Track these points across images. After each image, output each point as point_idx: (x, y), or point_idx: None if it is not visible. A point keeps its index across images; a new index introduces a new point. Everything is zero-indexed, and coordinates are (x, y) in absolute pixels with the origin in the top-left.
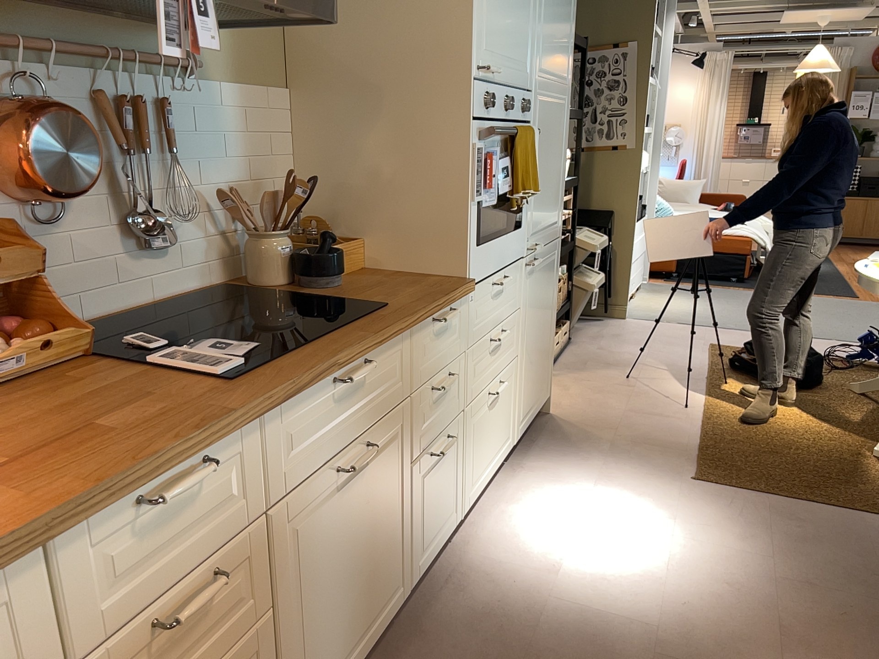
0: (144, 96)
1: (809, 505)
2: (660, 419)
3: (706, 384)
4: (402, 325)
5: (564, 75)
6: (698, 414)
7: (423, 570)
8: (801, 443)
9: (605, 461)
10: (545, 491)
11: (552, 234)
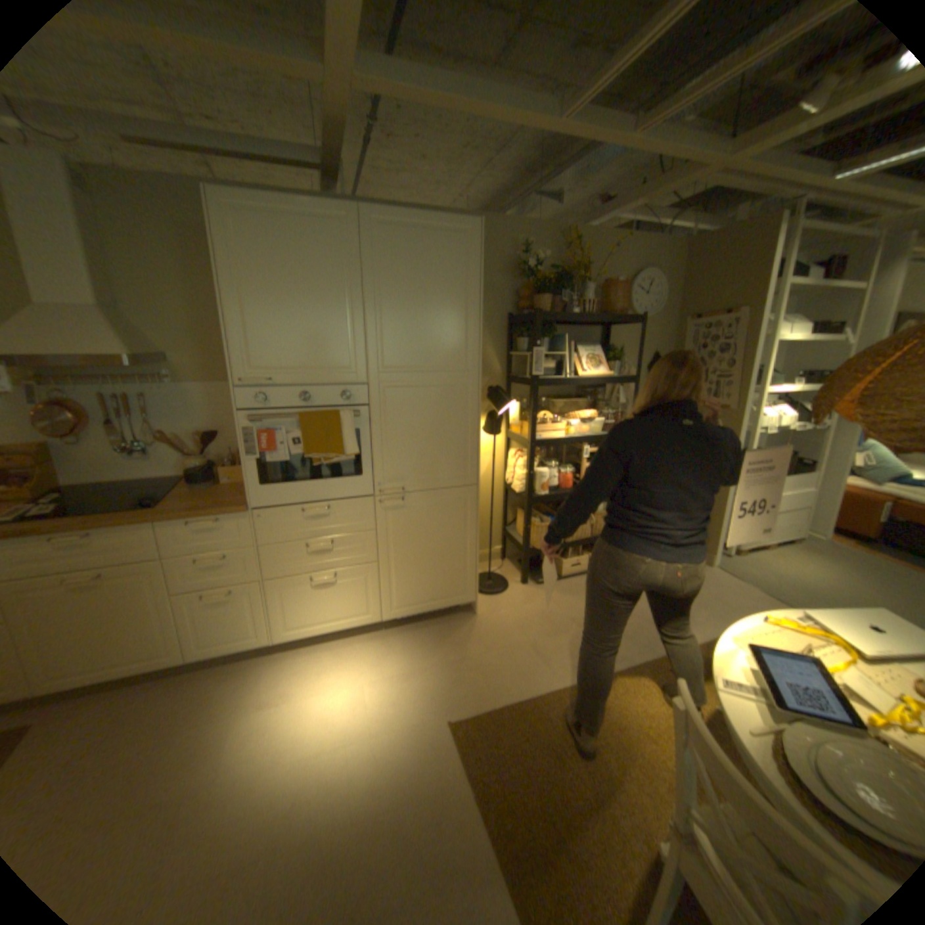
0: (129, 394)
1: (478, 826)
2: (536, 666)
3: (649, 663)
4: (122, 522)
5: (452, 364)
6: (577, 682)
7: (206, 659)
8: (612, 775)
9: (429, 669)
10: (360, 662)
11: (448, 483)
